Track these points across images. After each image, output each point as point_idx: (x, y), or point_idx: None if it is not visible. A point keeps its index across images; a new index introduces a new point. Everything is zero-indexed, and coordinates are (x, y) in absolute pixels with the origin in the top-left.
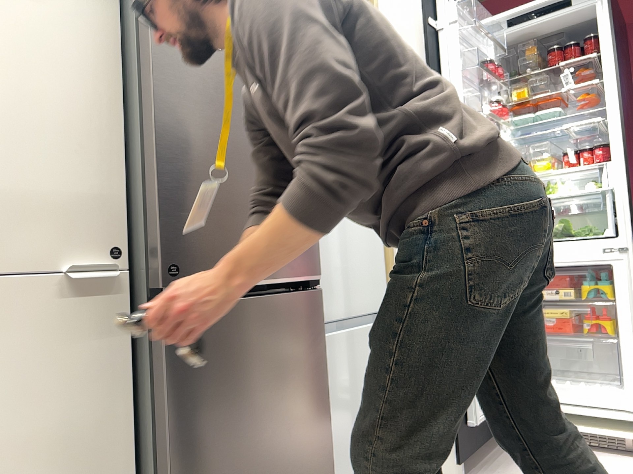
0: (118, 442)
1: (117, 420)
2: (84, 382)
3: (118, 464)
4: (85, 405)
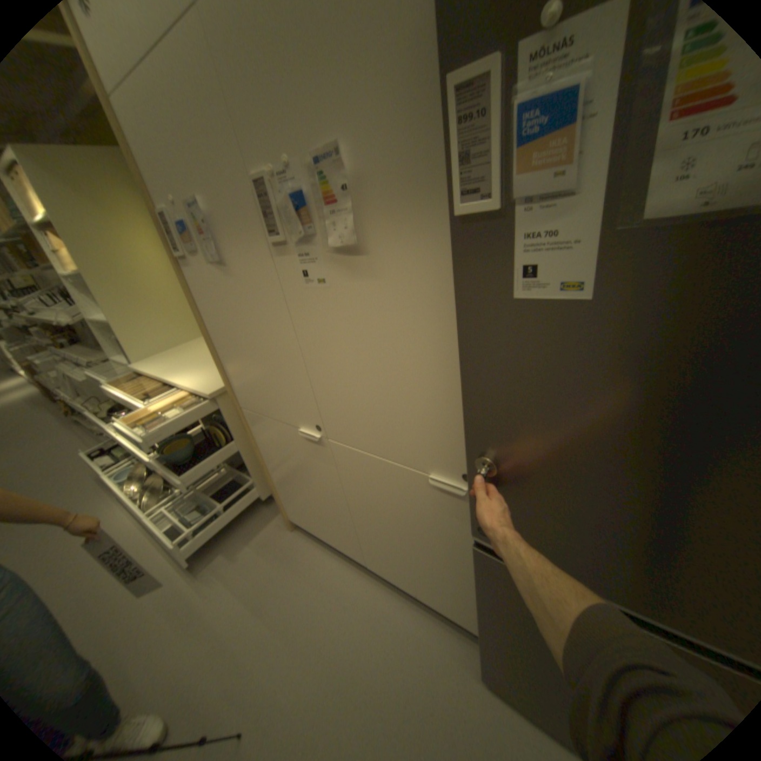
0: (472, 572)
1: (472, 563)
2: (449, 533)
3: (473, 581)
4: (451, 543)
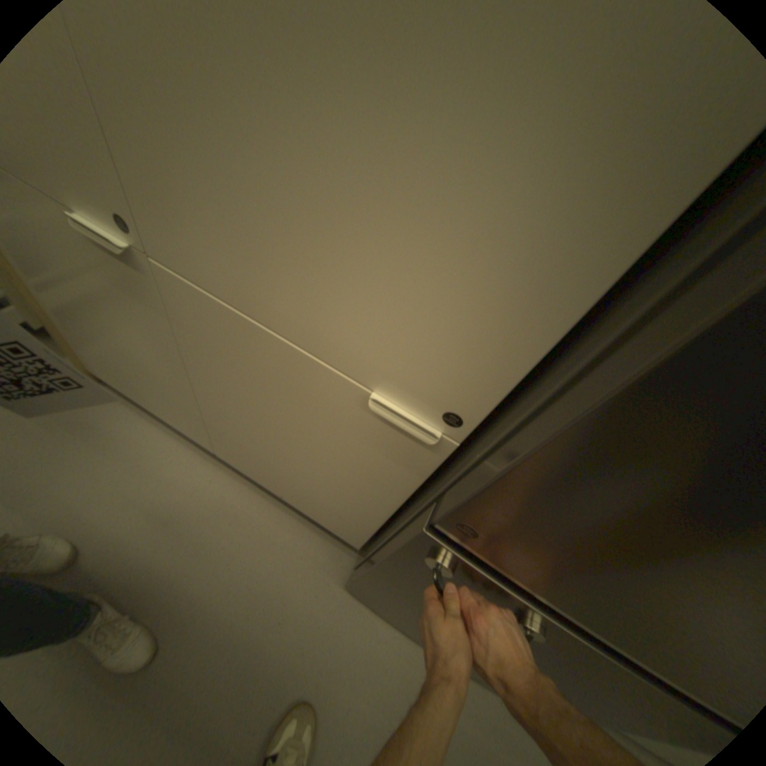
0: (379, 508)
1: (384, 502)
2: (367, 467)
3: (374, 514)
4: (362, 476)
